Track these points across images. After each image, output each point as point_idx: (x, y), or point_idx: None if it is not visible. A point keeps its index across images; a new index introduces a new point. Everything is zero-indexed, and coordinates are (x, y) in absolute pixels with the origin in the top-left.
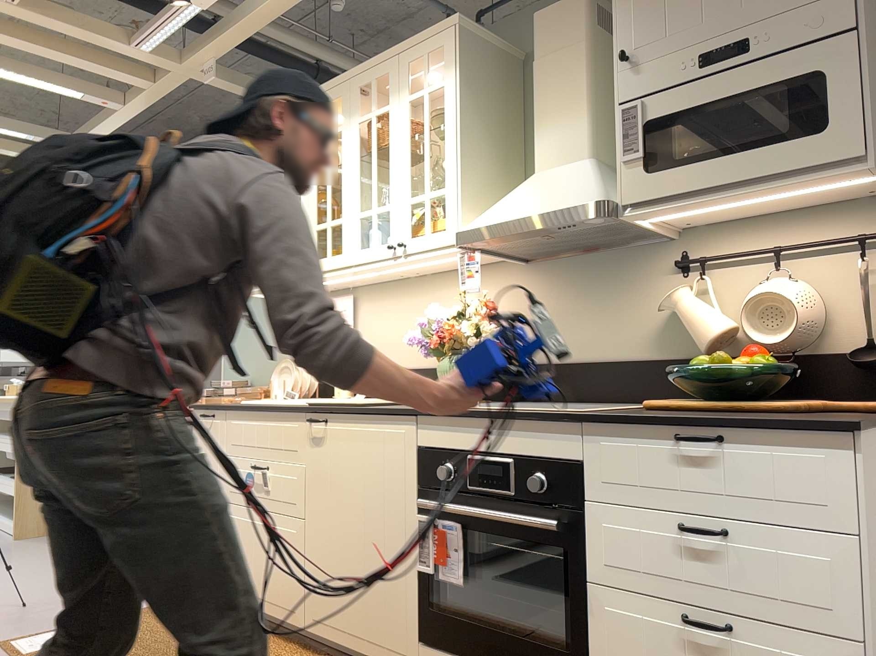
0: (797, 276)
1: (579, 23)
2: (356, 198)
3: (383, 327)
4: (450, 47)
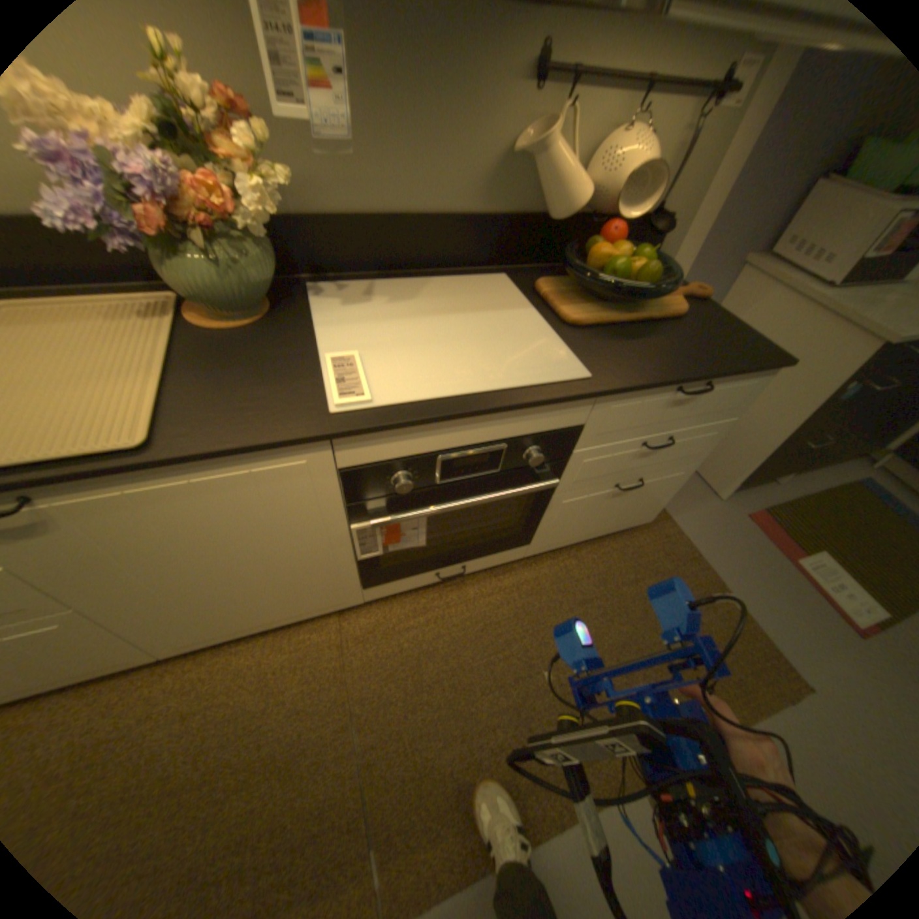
0: (643, 119)
1: None
2: None
3: None
4: None
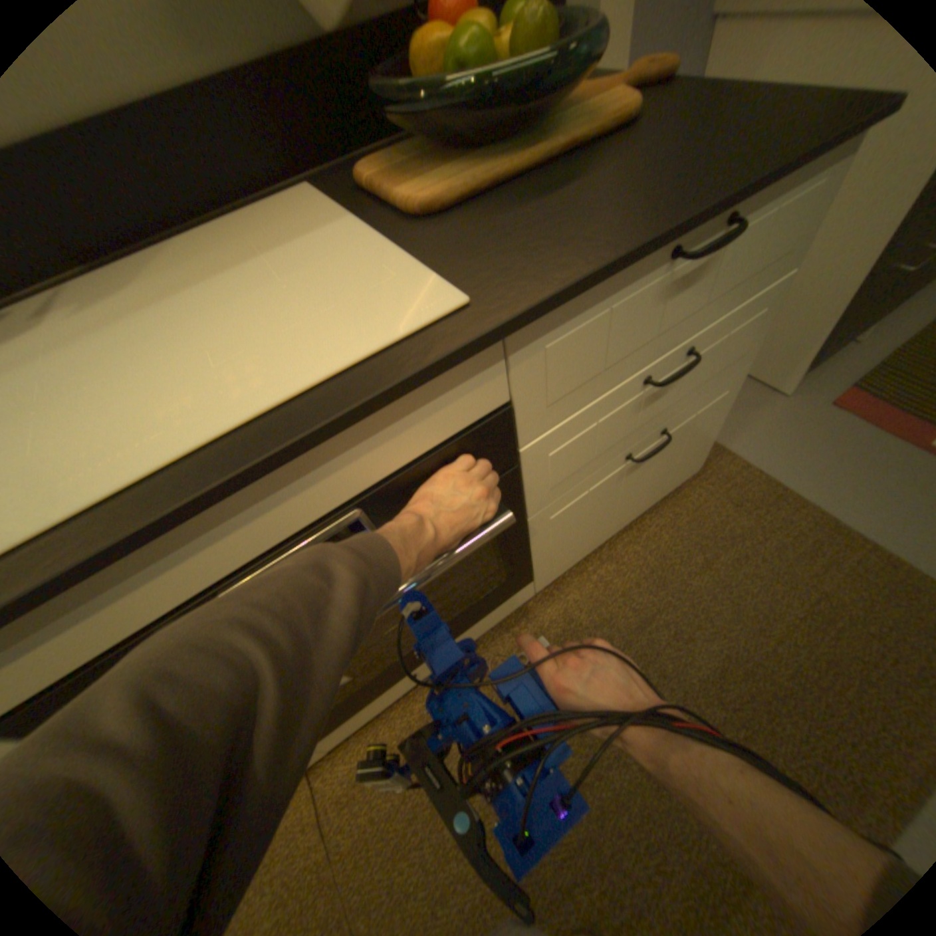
0: None
1: None
2: None
3: None
4: None
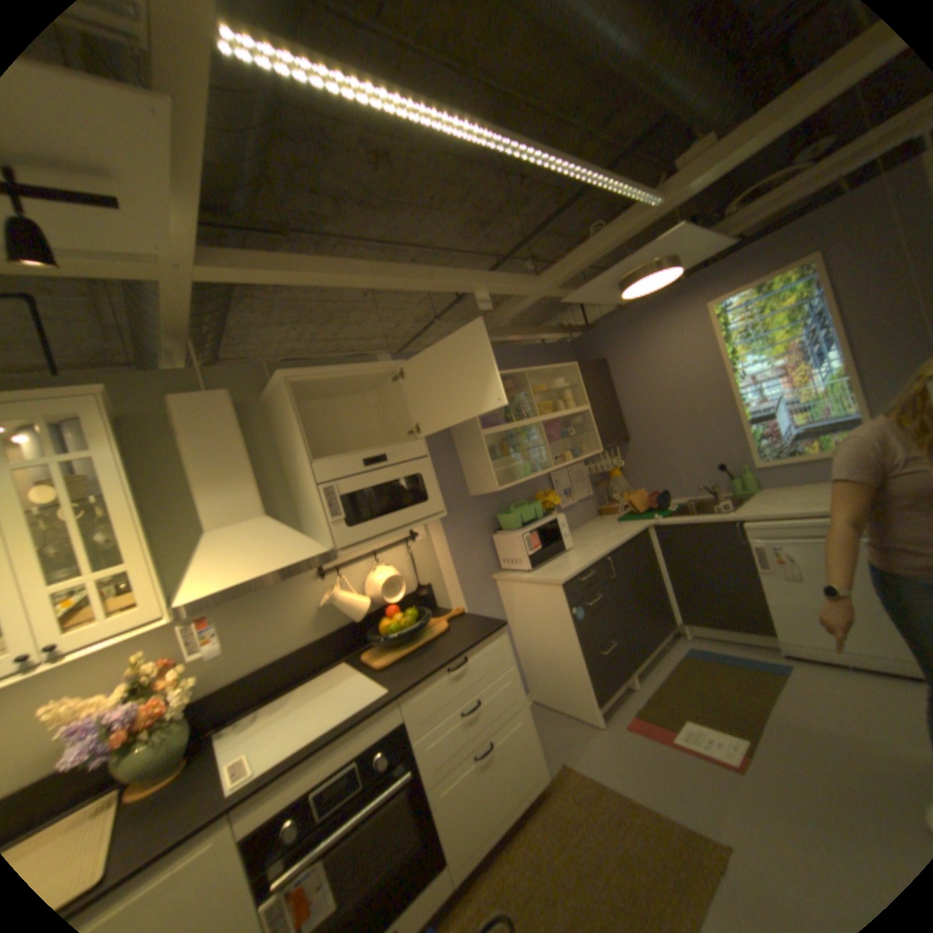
0: (381, 564)
1: (227, 412)
2: None
3: None
4: (92, 416)
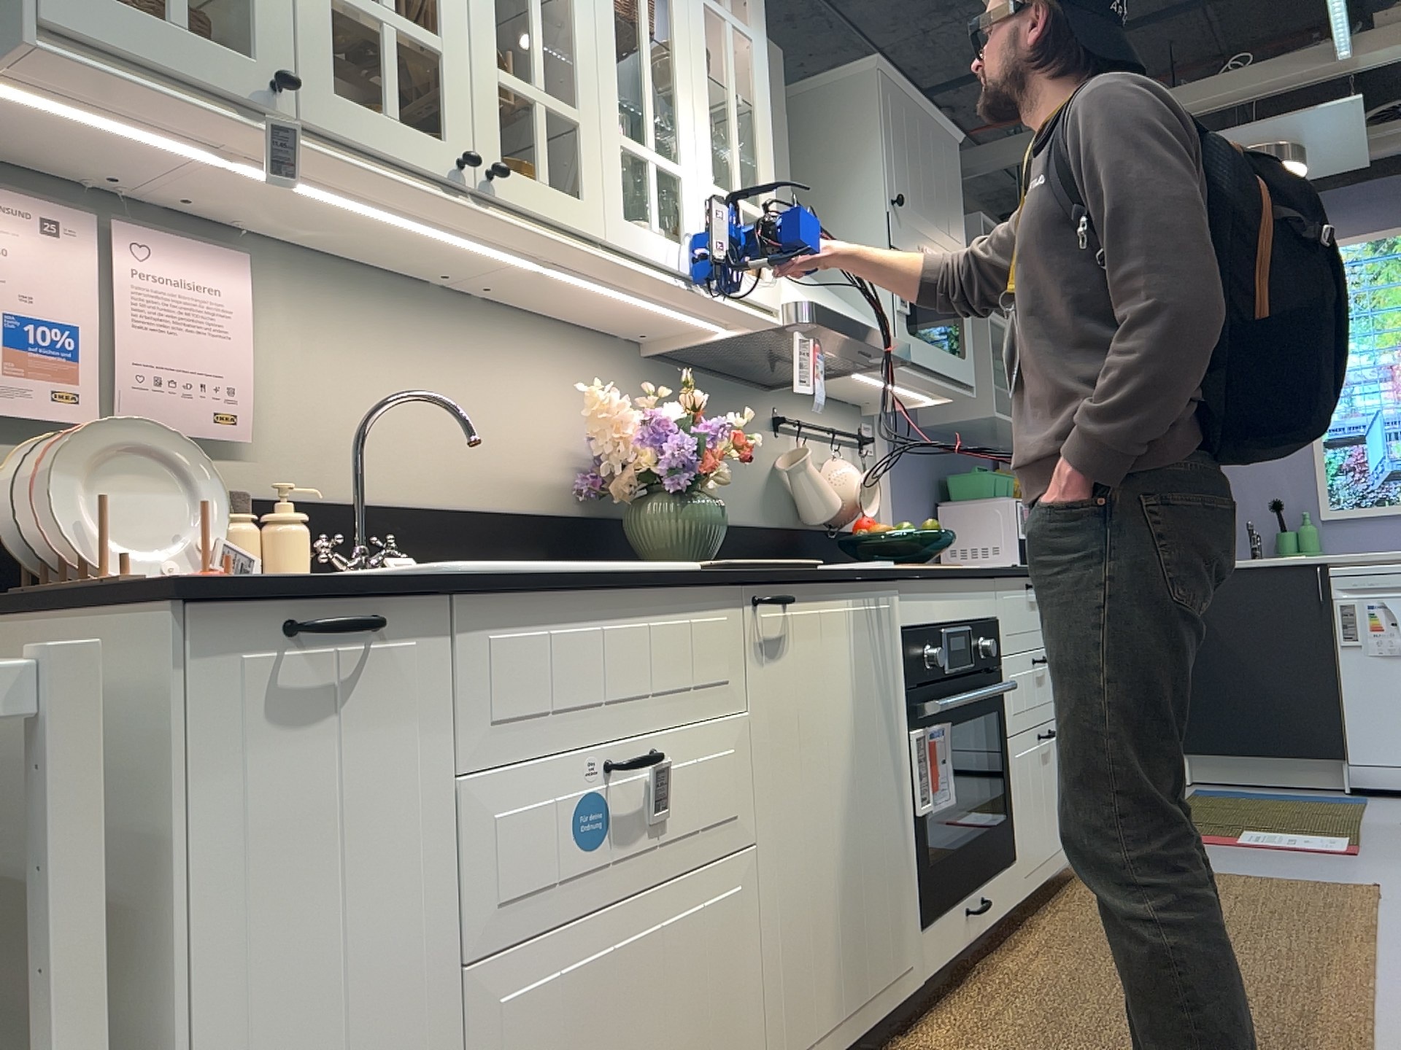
0: (834, 460)
1: (784, 88)
2: (614, 95)
3: (349, 387)
4: None
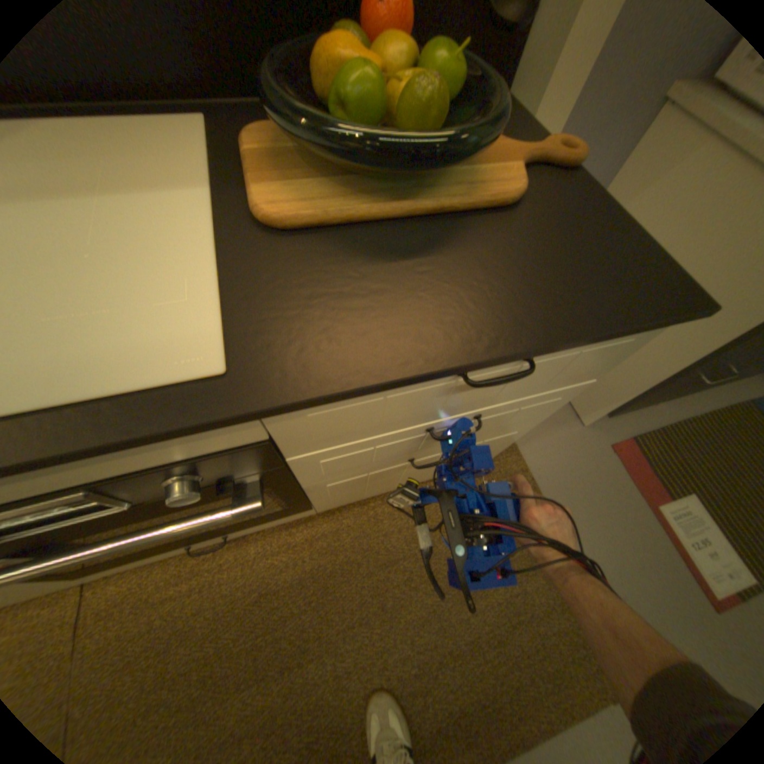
0: None
1: None
2: None
3: None
4: None
